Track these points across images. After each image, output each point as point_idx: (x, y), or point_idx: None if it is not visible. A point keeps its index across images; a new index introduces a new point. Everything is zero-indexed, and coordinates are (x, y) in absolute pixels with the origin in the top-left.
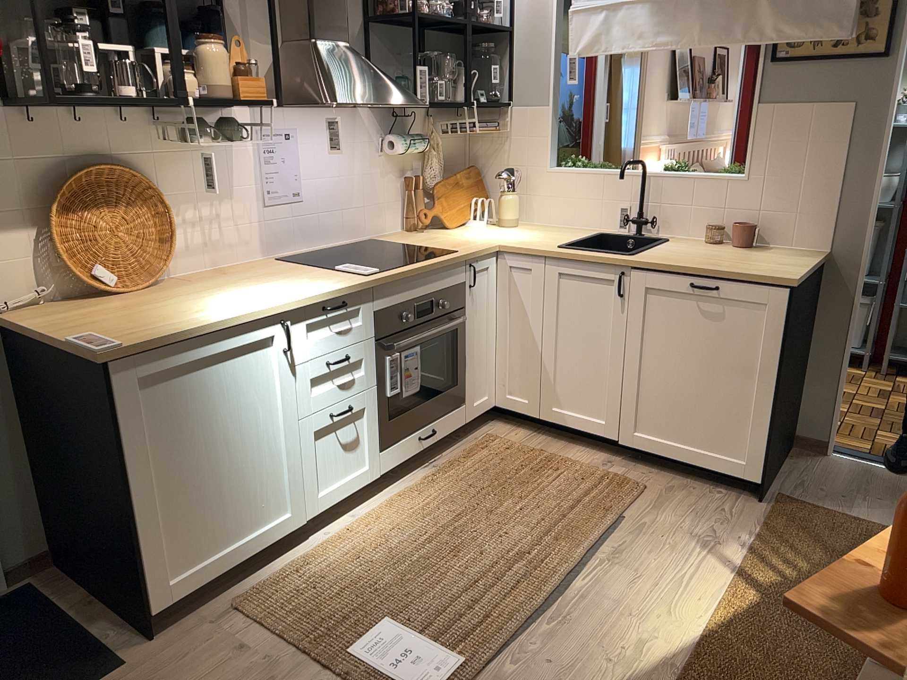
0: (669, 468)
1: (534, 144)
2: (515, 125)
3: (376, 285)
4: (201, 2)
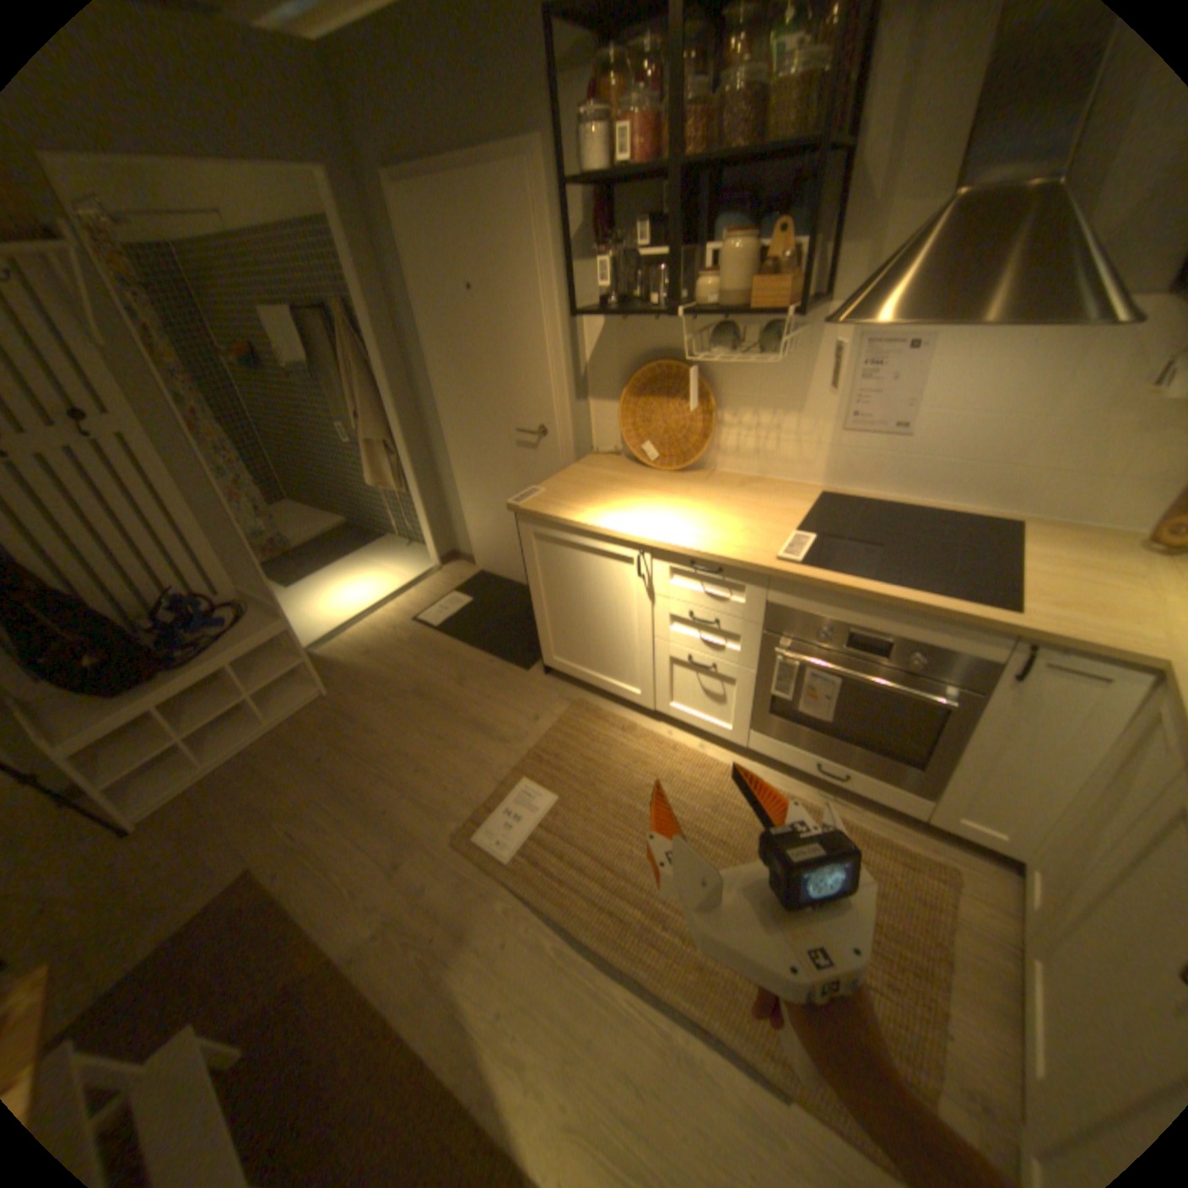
0: None
1: None
2: None
3: (772, 575)
4: (823, 156)
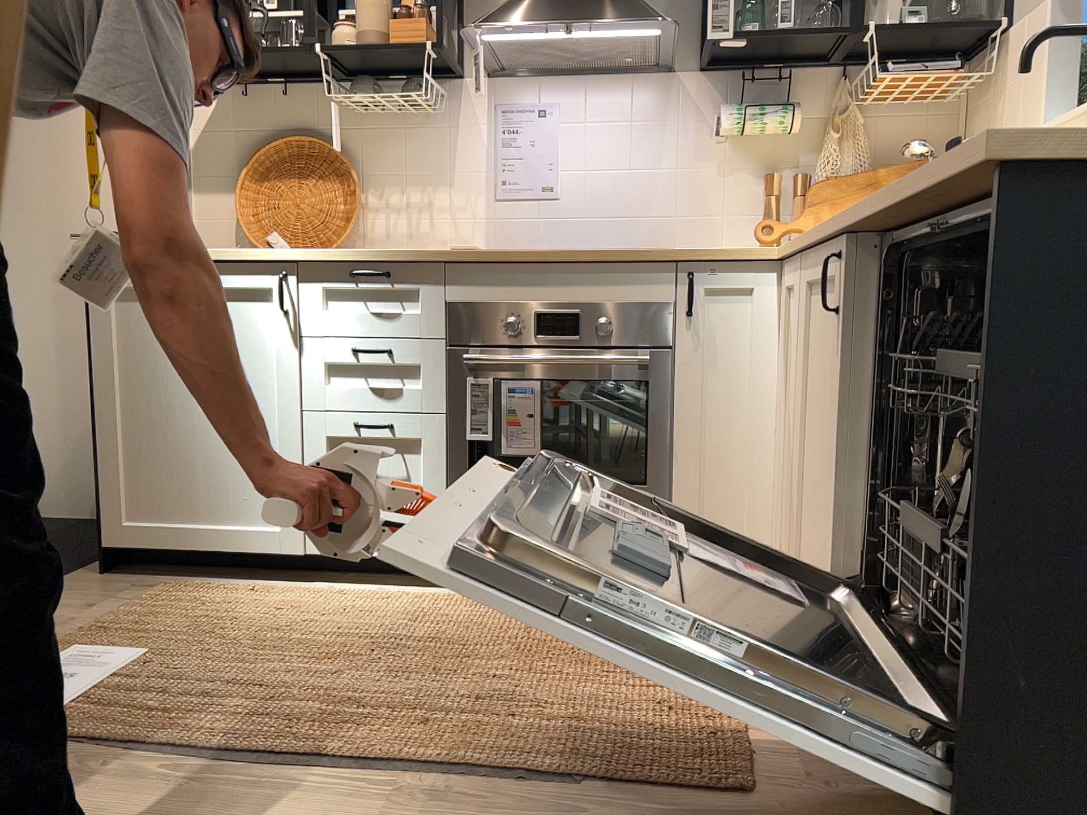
0: (900, 814)
1: (1026, 90)
2: (1007, 63)
3: (448, 261)
4: None
